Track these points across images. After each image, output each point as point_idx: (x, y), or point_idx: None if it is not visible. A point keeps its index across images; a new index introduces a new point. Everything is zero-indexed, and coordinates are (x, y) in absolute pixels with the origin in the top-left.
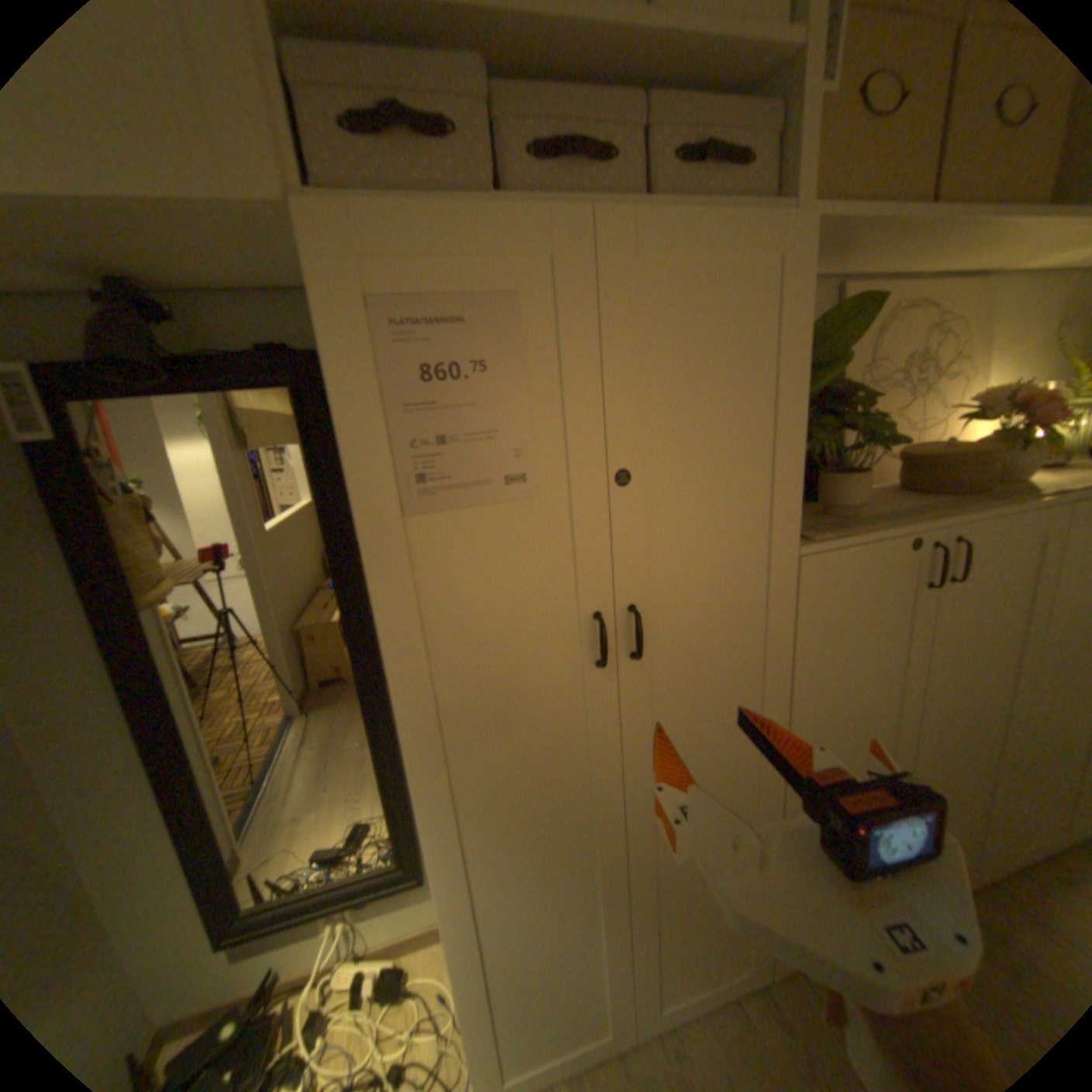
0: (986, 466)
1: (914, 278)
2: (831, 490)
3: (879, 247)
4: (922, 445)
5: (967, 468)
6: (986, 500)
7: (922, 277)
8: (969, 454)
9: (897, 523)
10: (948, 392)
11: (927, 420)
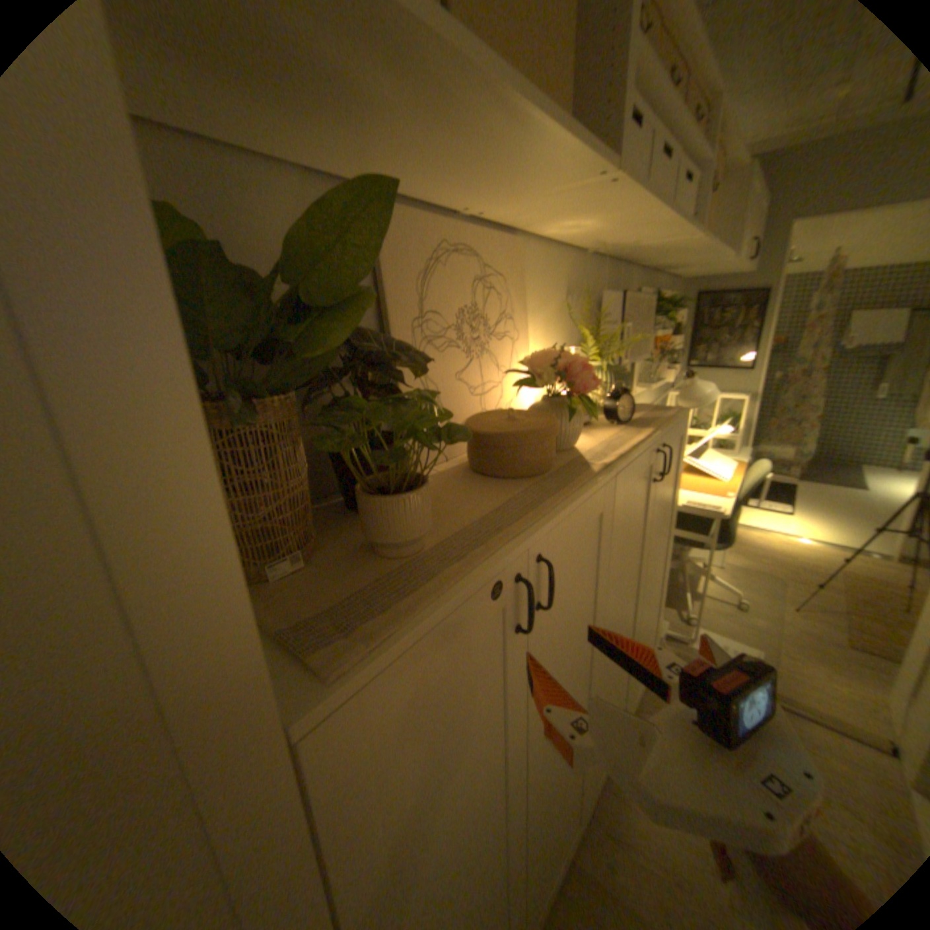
0: (545, 441)
1: (452, 215)
2: (374, 516)
3: (387, 115)
4: (484, 413)
5: (529, 445)
6: (552, 484)
7: (460, 215)
8: (529, 429)
9: (469, 562)
10: (499, 351)
11: (485, 381)
